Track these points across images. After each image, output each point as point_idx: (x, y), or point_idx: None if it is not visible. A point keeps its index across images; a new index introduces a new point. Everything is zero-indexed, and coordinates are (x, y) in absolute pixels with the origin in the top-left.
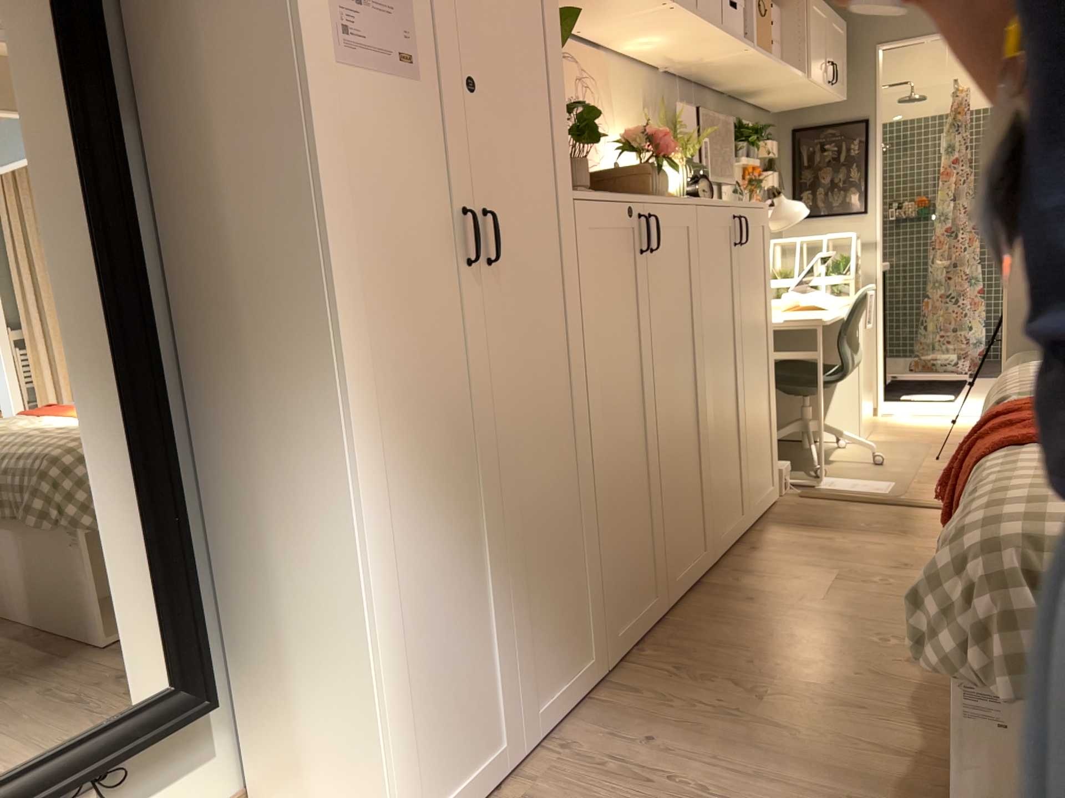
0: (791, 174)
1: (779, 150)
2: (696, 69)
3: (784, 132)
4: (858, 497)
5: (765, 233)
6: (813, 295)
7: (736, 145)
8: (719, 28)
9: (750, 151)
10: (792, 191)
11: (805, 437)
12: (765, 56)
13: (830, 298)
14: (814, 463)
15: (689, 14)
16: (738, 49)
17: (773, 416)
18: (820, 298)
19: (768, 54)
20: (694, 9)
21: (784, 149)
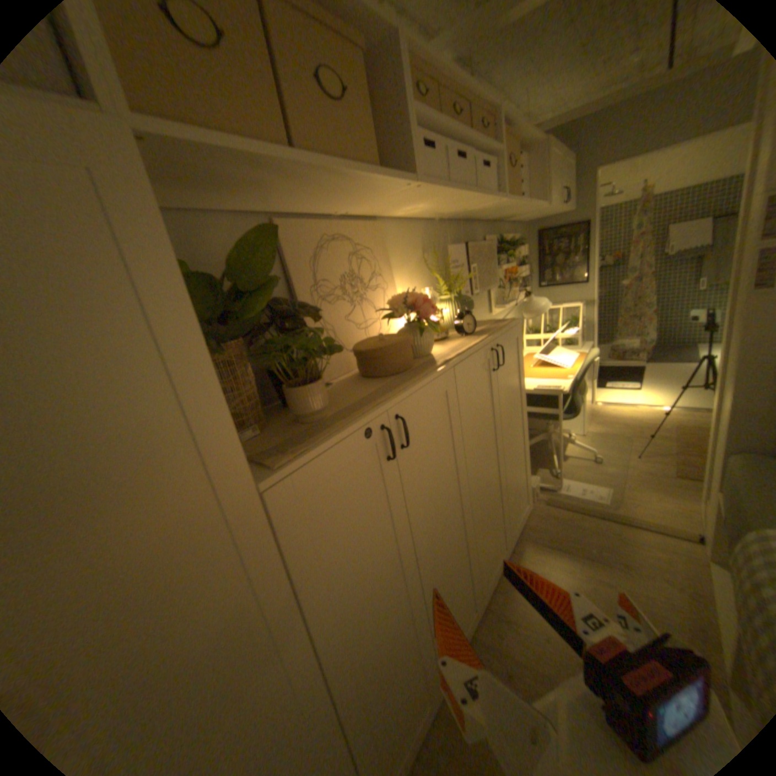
0: (540, 260)
1: (532, 245)
2: (467, 214)
3: (535, 233)
4: (589, 513)
5: (521, 341)
6: (556, 356)
7: (501, 259)
8: (475, 191)
9: (512, 254)
10: (540, 271)
11: (550, 445)
12: (519, 200)
13: (567, 356)
14: (557, 471)
15: (444, 187)
16: (496, 200)
17: (529, 462)
18: (560, 358)
19: (522, 197)
20: (450, 180)
21: (535, 245)
